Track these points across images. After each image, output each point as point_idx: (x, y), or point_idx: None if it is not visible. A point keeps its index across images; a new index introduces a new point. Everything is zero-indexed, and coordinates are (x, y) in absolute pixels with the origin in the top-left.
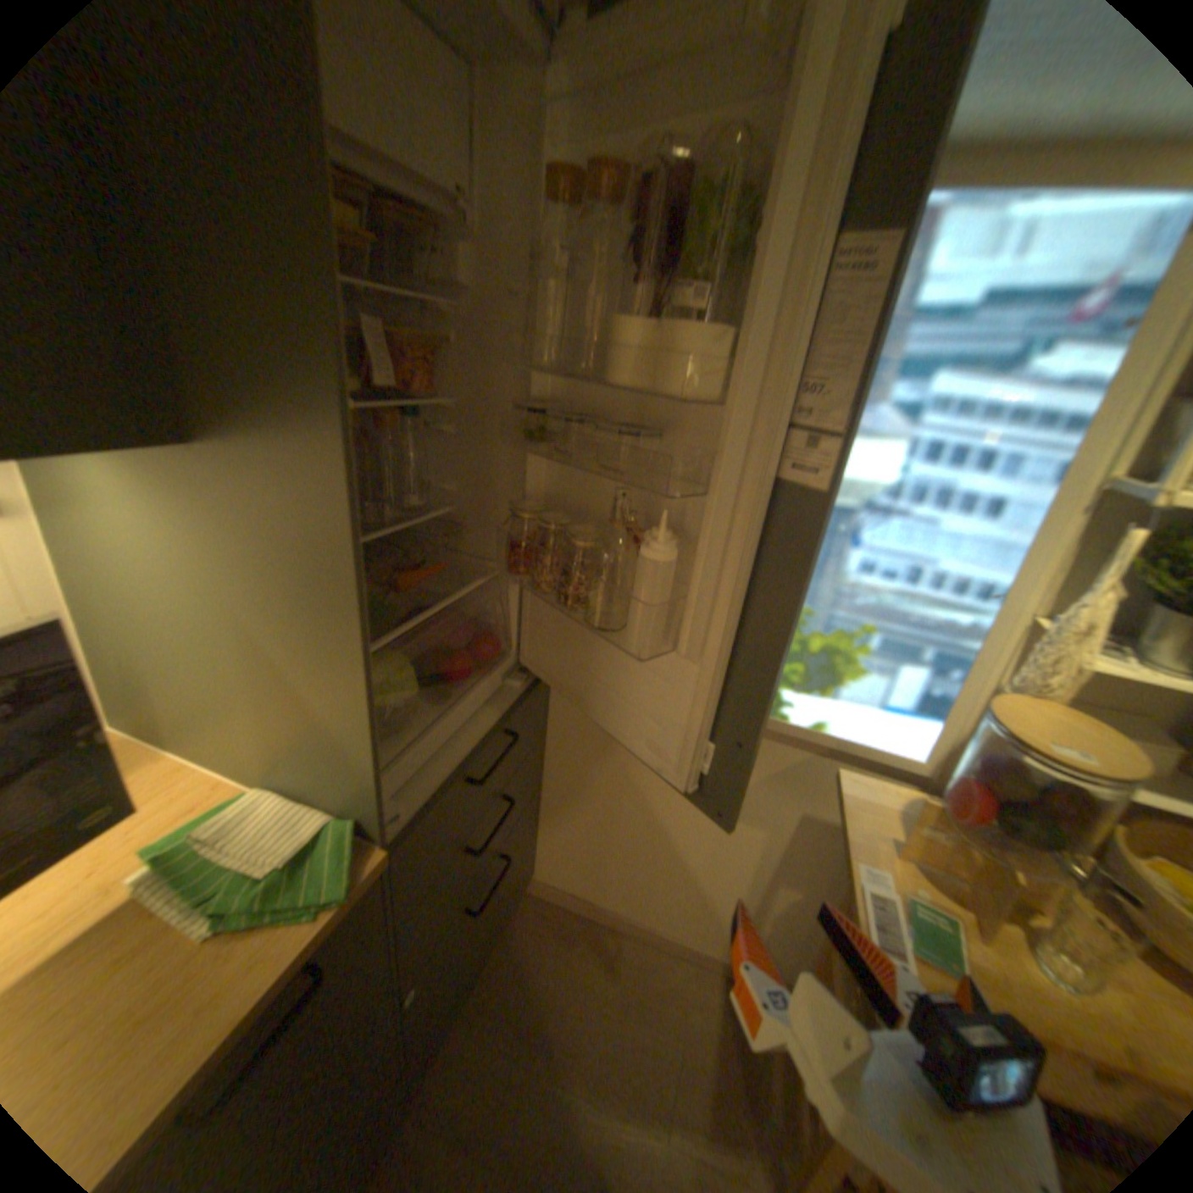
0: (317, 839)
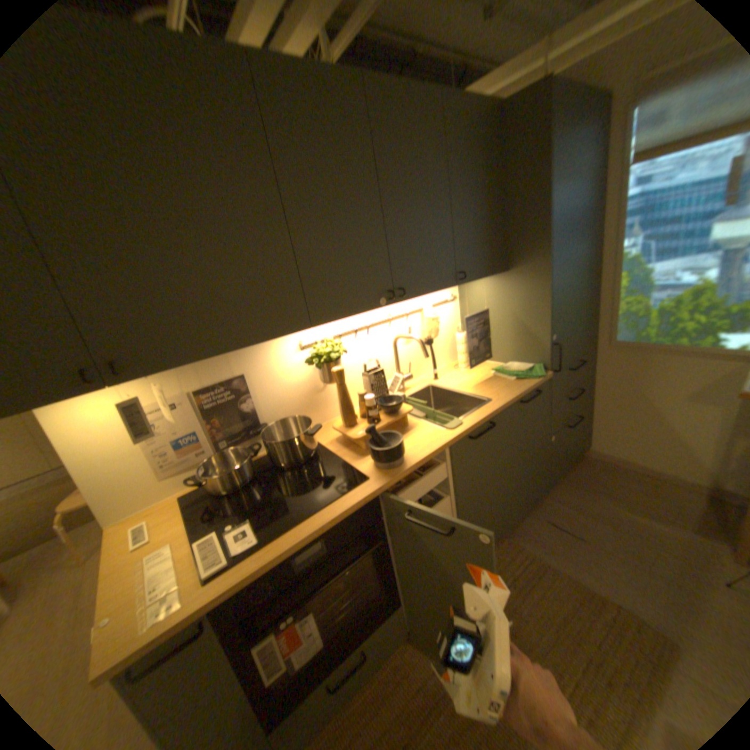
0: (532, 367)
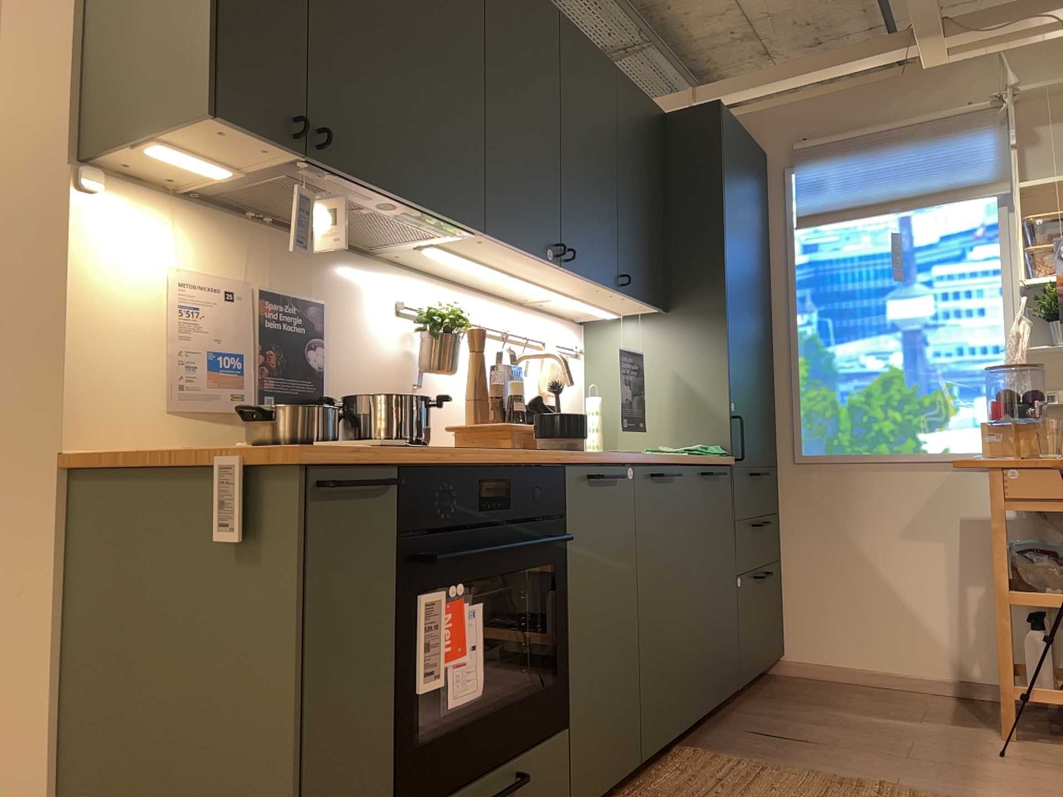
0: (708, 448)
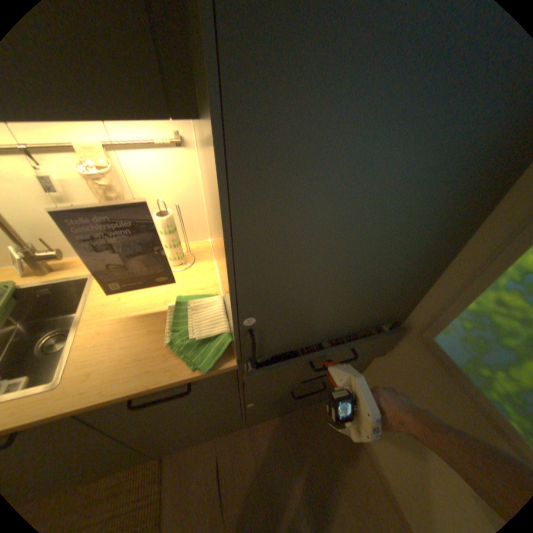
0: (217, 337)
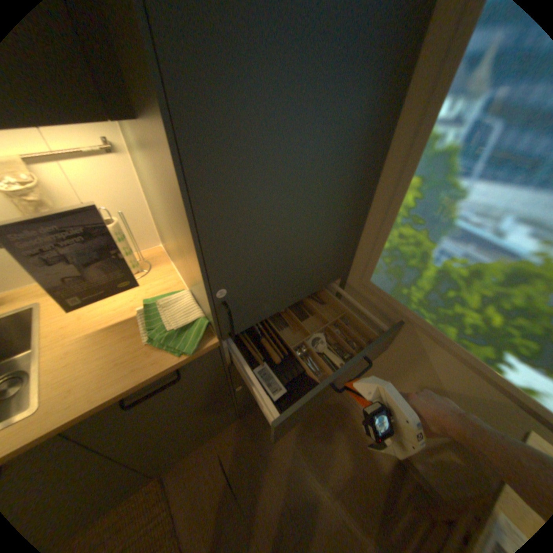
0: (193, 323)
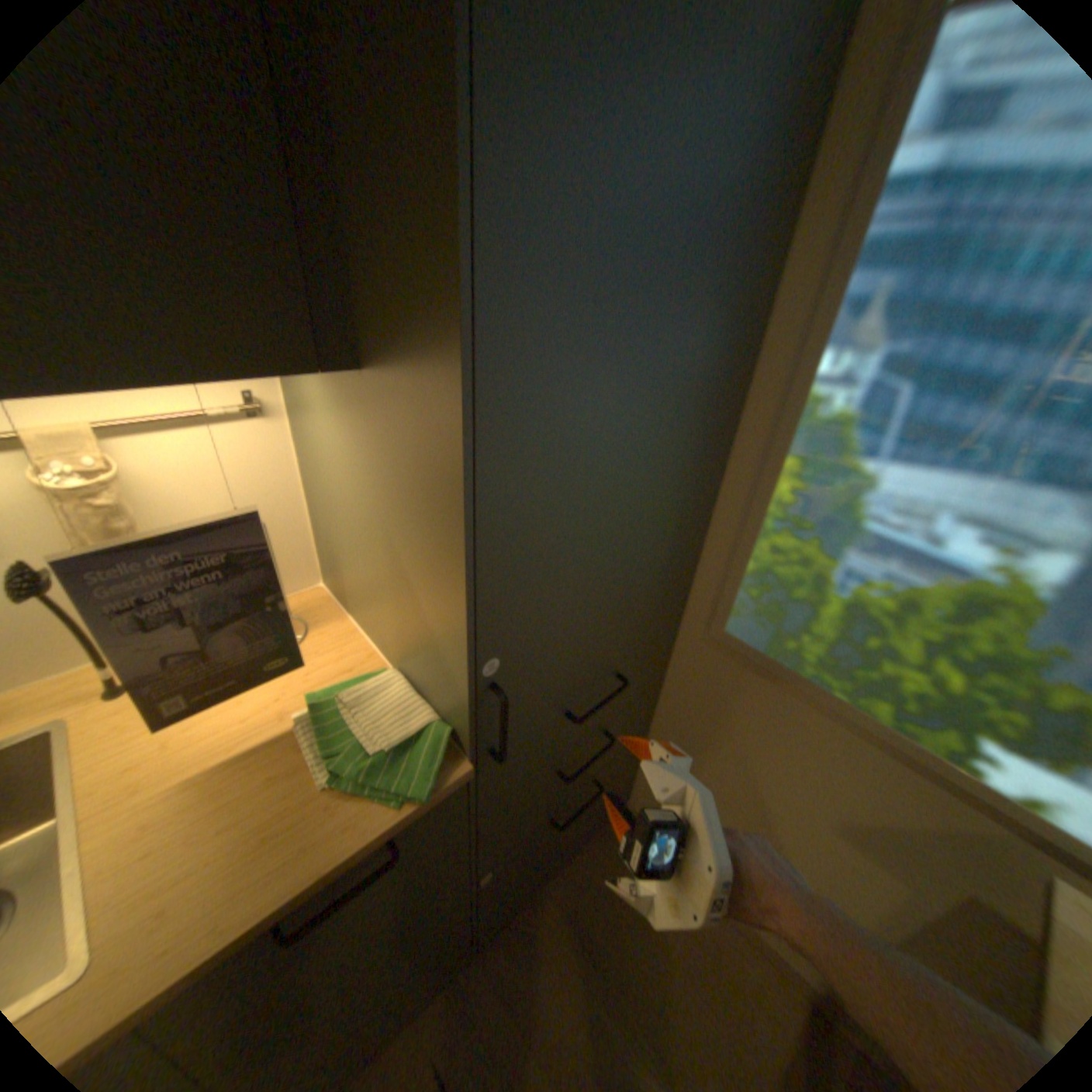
0: (421, 734)
